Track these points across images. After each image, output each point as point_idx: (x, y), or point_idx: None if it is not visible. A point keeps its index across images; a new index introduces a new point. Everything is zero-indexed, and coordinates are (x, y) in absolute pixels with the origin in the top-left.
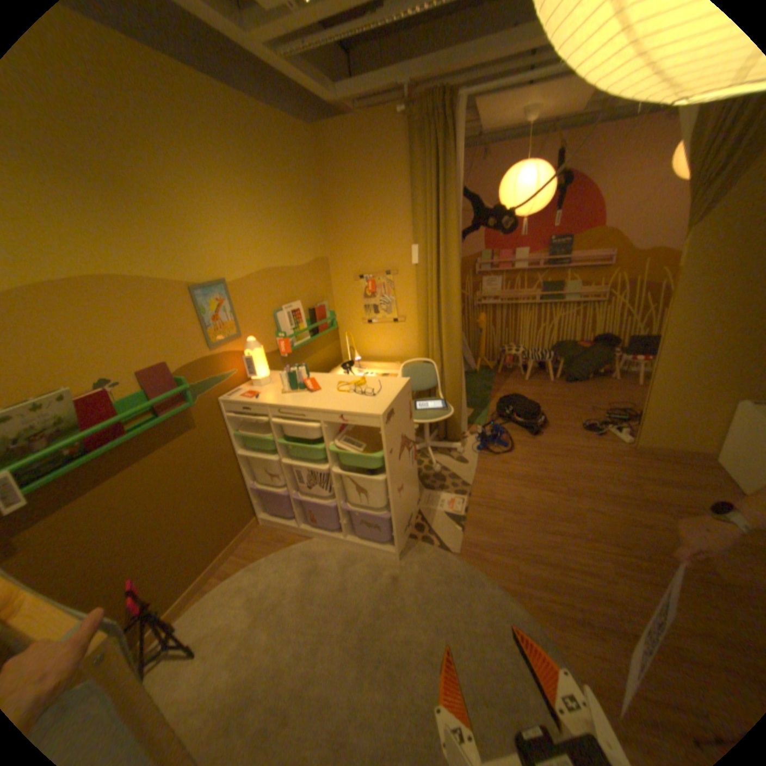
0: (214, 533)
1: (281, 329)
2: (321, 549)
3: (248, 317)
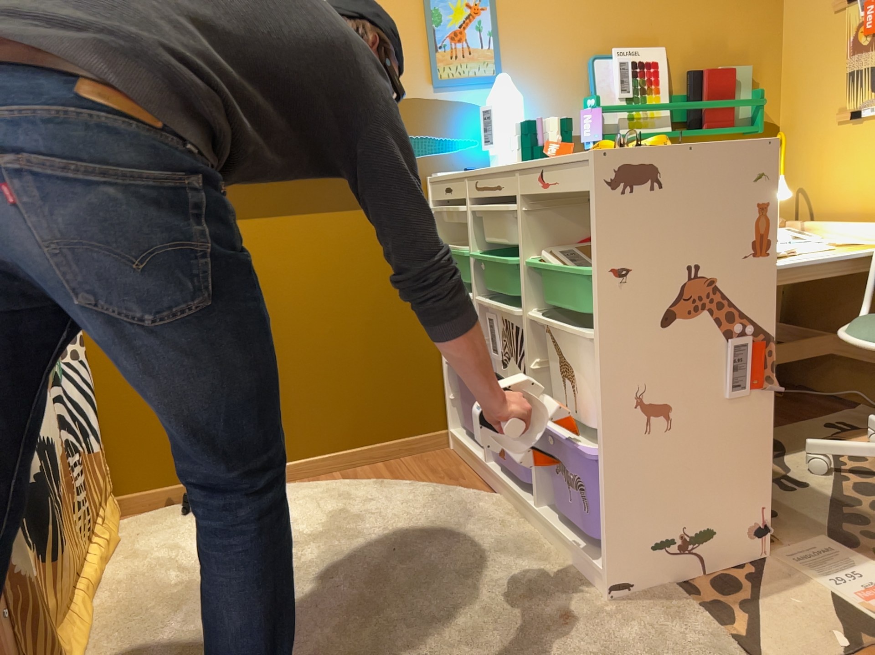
0: (364, 404)
1: (597, 93)
2: (493, 513)
3: (526, 54)
